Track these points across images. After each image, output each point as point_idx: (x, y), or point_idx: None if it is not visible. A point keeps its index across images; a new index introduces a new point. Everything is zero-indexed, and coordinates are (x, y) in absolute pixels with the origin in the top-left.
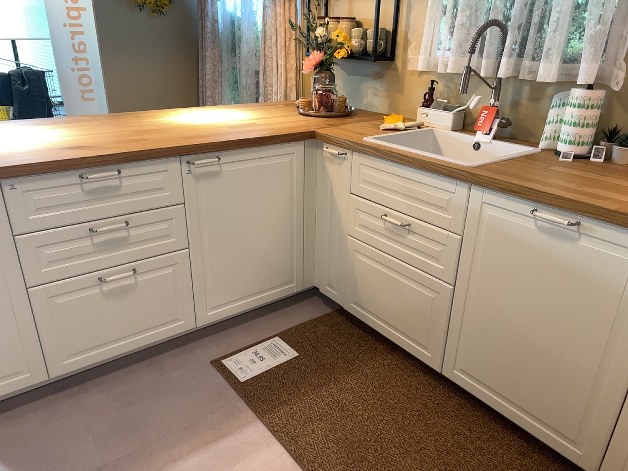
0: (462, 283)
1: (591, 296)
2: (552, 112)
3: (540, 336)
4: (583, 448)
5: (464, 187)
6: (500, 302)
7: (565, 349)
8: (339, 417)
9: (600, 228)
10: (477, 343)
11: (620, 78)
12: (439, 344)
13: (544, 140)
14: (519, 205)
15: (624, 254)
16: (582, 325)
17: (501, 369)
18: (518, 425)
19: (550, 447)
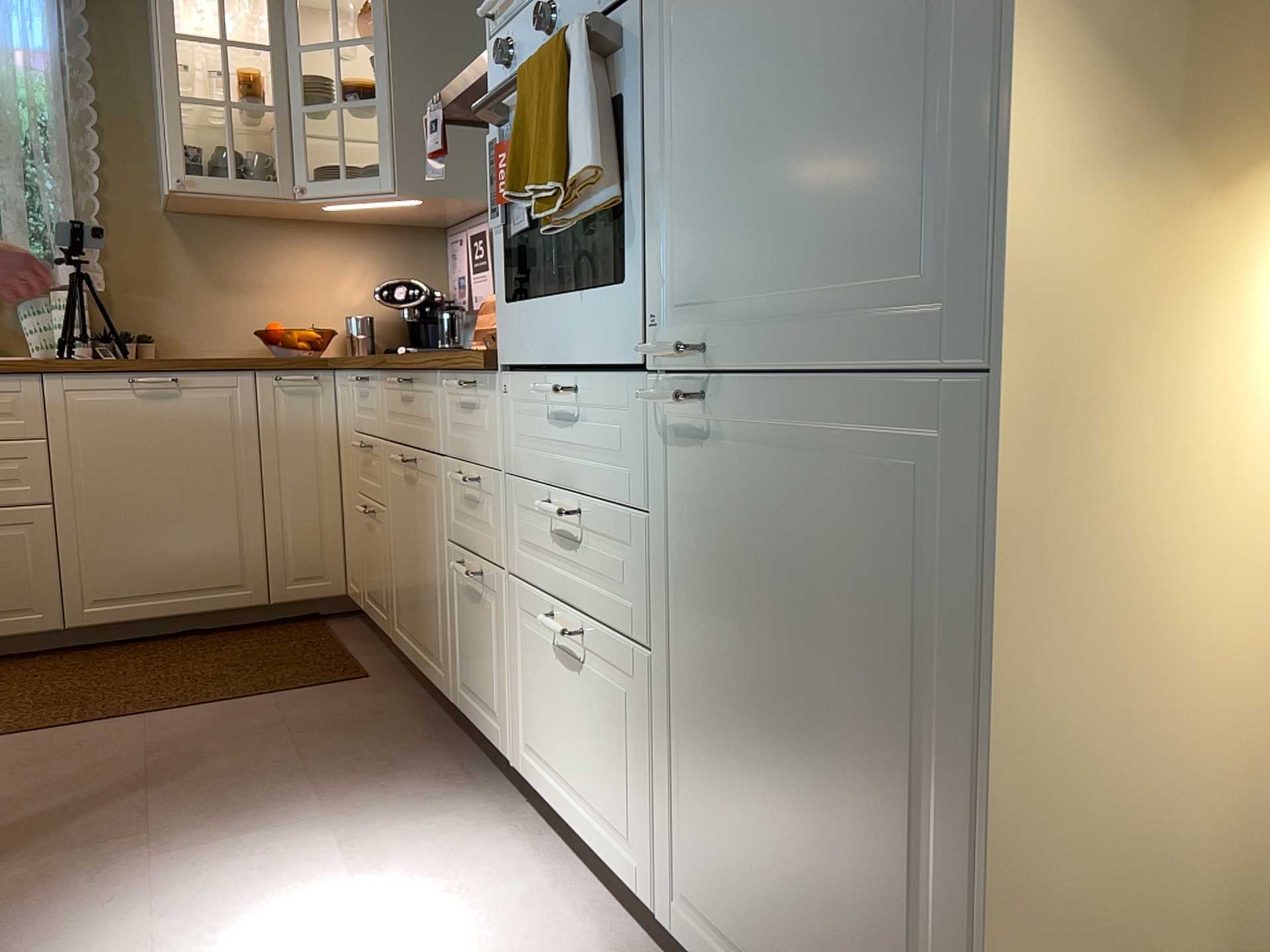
0: (64, 494)
1: (207, 438)
2: (31, 320)
3: (175, 501)
4: (249, 584)
5: (33, 381)
6: (120, 490)
7: (203, 499)
8: (2, 708)
9: (194, 377)
10: (106, 554)
11: (101, 278)
12: (51, 591)
13: (38, 349)
14: (111, 379)
15: (220, 392)
16: (209, 468)
17: (145, 565)
18: (183, 615)
19: (221, 609)
